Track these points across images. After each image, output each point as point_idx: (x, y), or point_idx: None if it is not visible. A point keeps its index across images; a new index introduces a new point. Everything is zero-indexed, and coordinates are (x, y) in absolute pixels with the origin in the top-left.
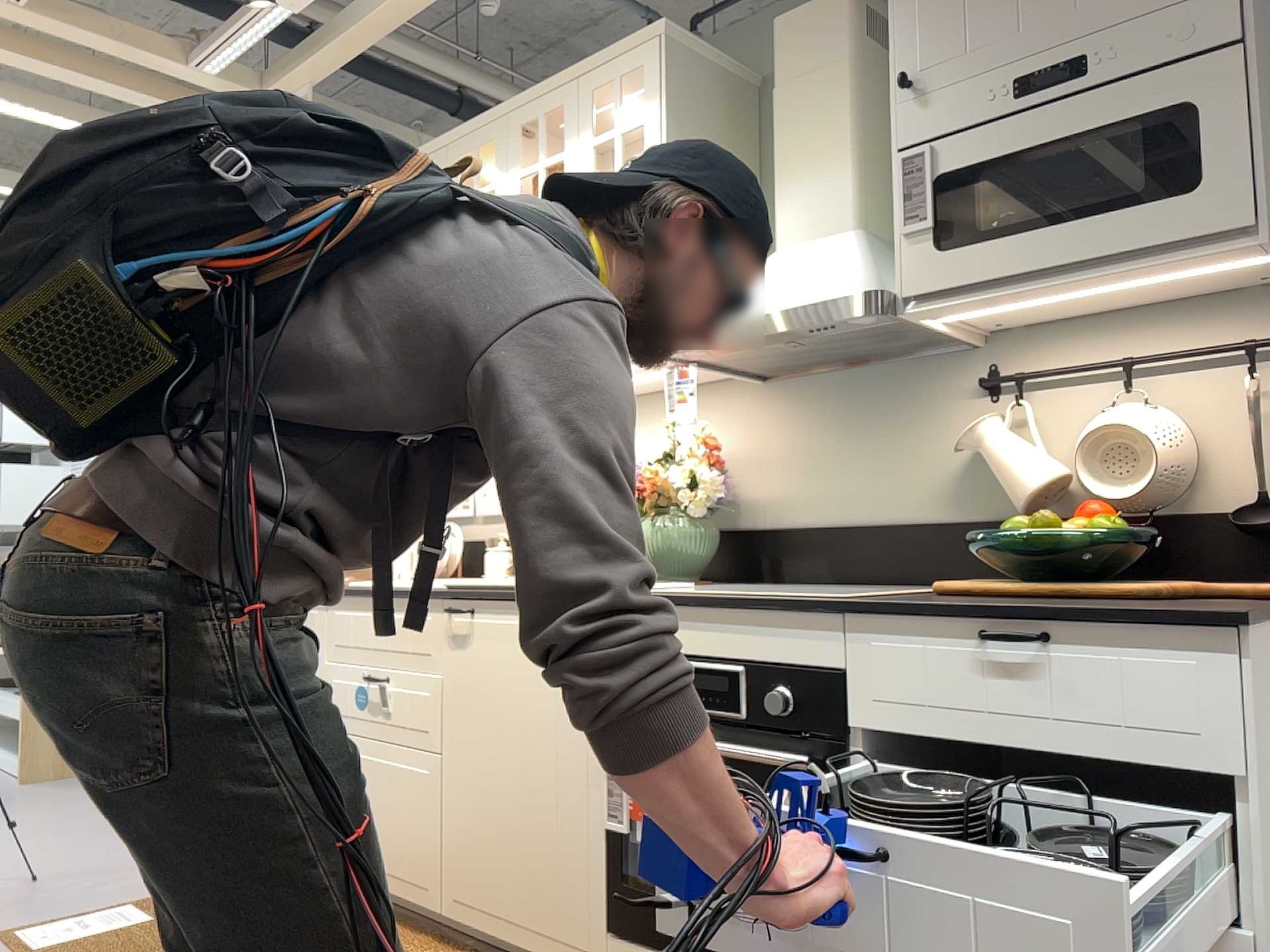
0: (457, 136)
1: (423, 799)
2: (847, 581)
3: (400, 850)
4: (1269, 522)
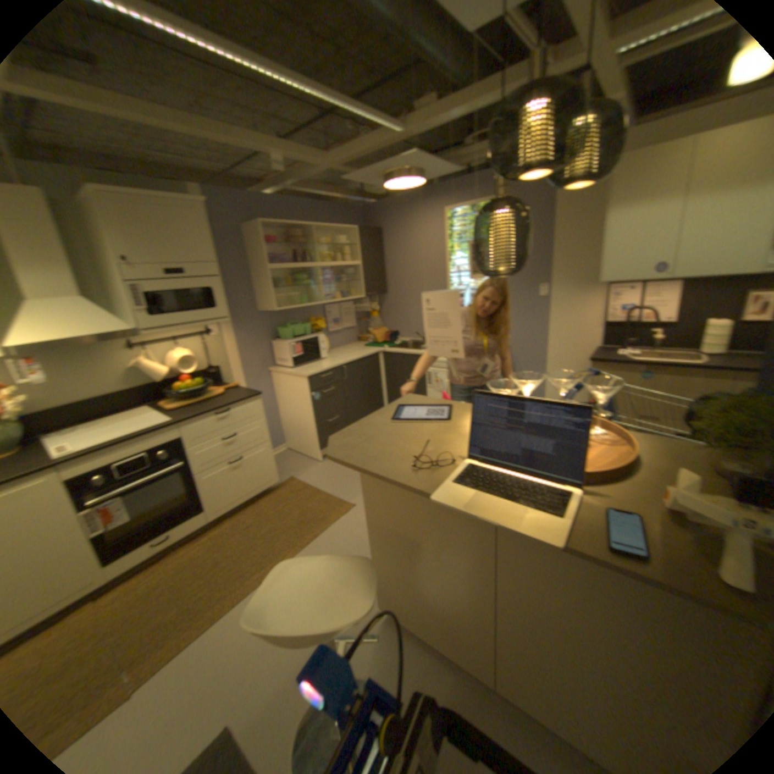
0: None
1: None
2: (83, 422)
3: None
4: (213, 372)
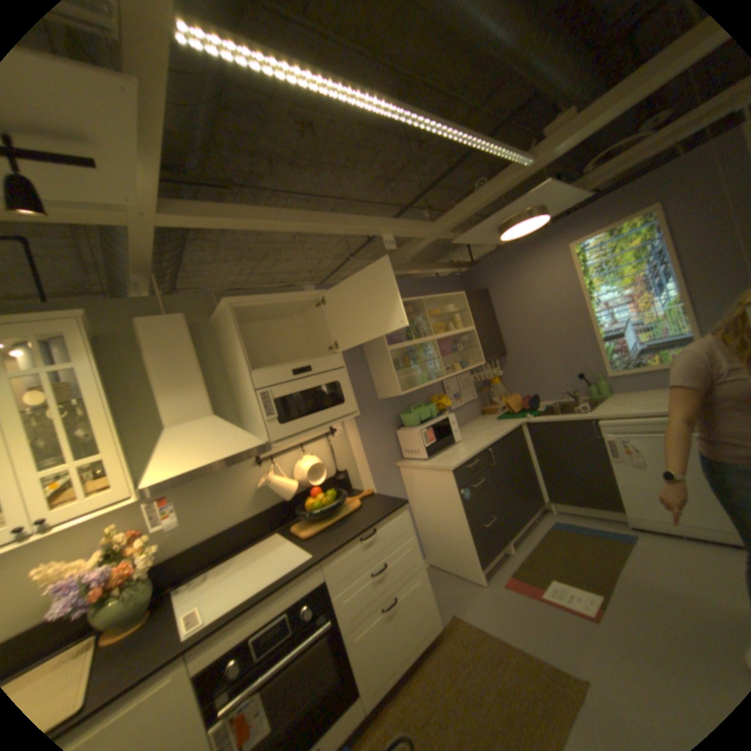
0: None
1: None
2: (215, 562)
3: None
4: (342, 478)
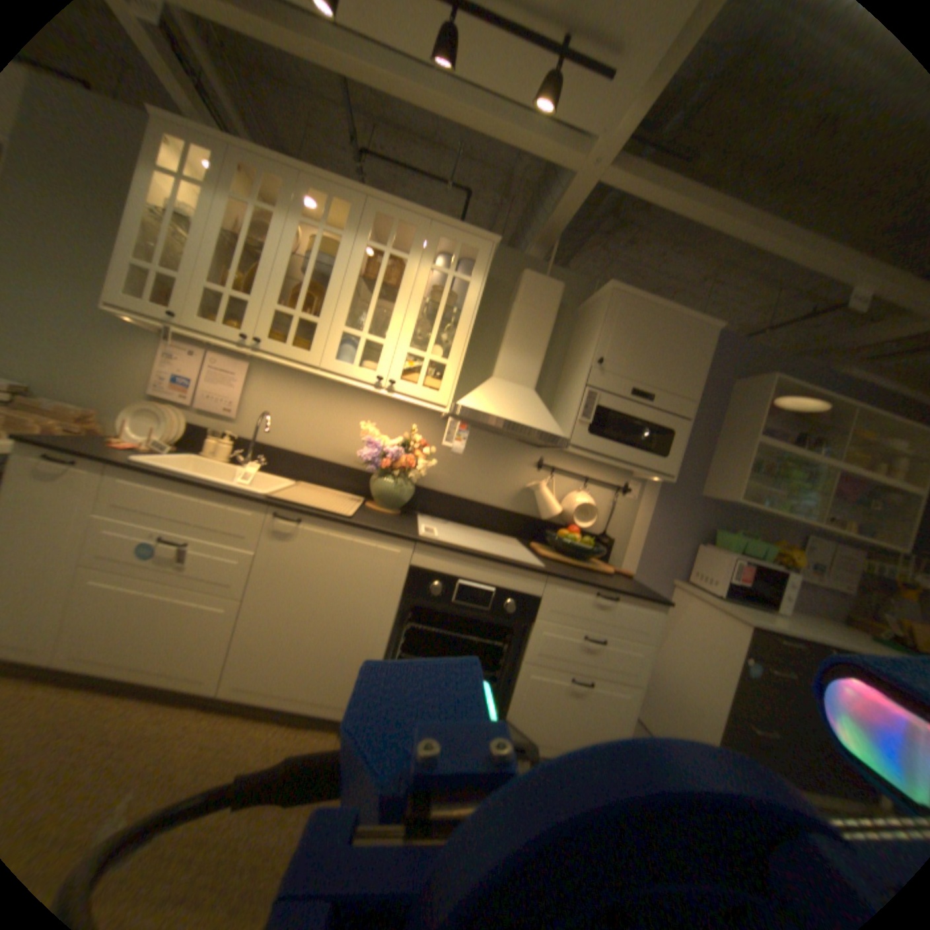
0: (314, 174)
1: (210, 630)
2: (456, 523)
3: (172, 661)
4: (607, 544)
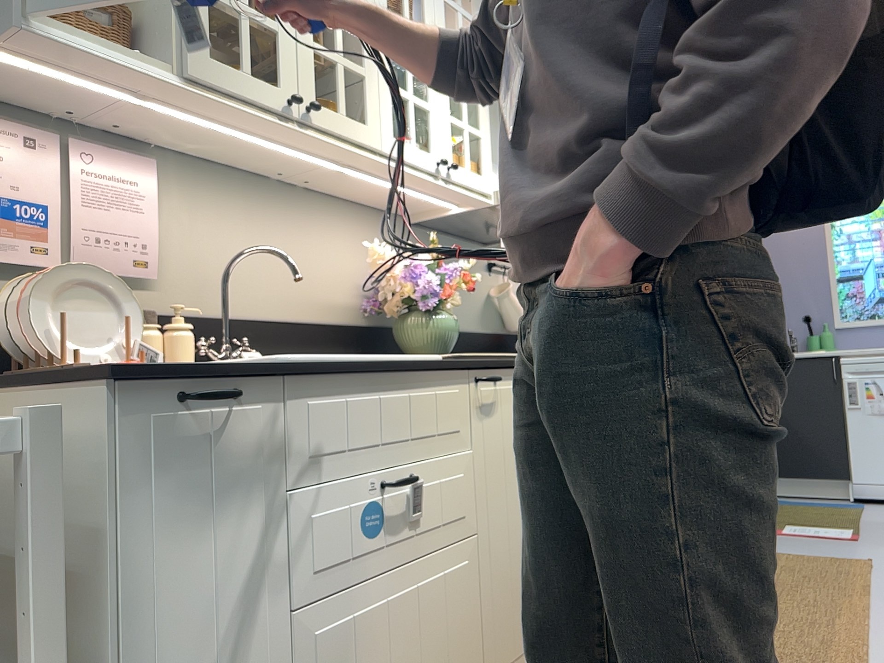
0: None
1: (464, 595)
2: None
3: None
4: None
